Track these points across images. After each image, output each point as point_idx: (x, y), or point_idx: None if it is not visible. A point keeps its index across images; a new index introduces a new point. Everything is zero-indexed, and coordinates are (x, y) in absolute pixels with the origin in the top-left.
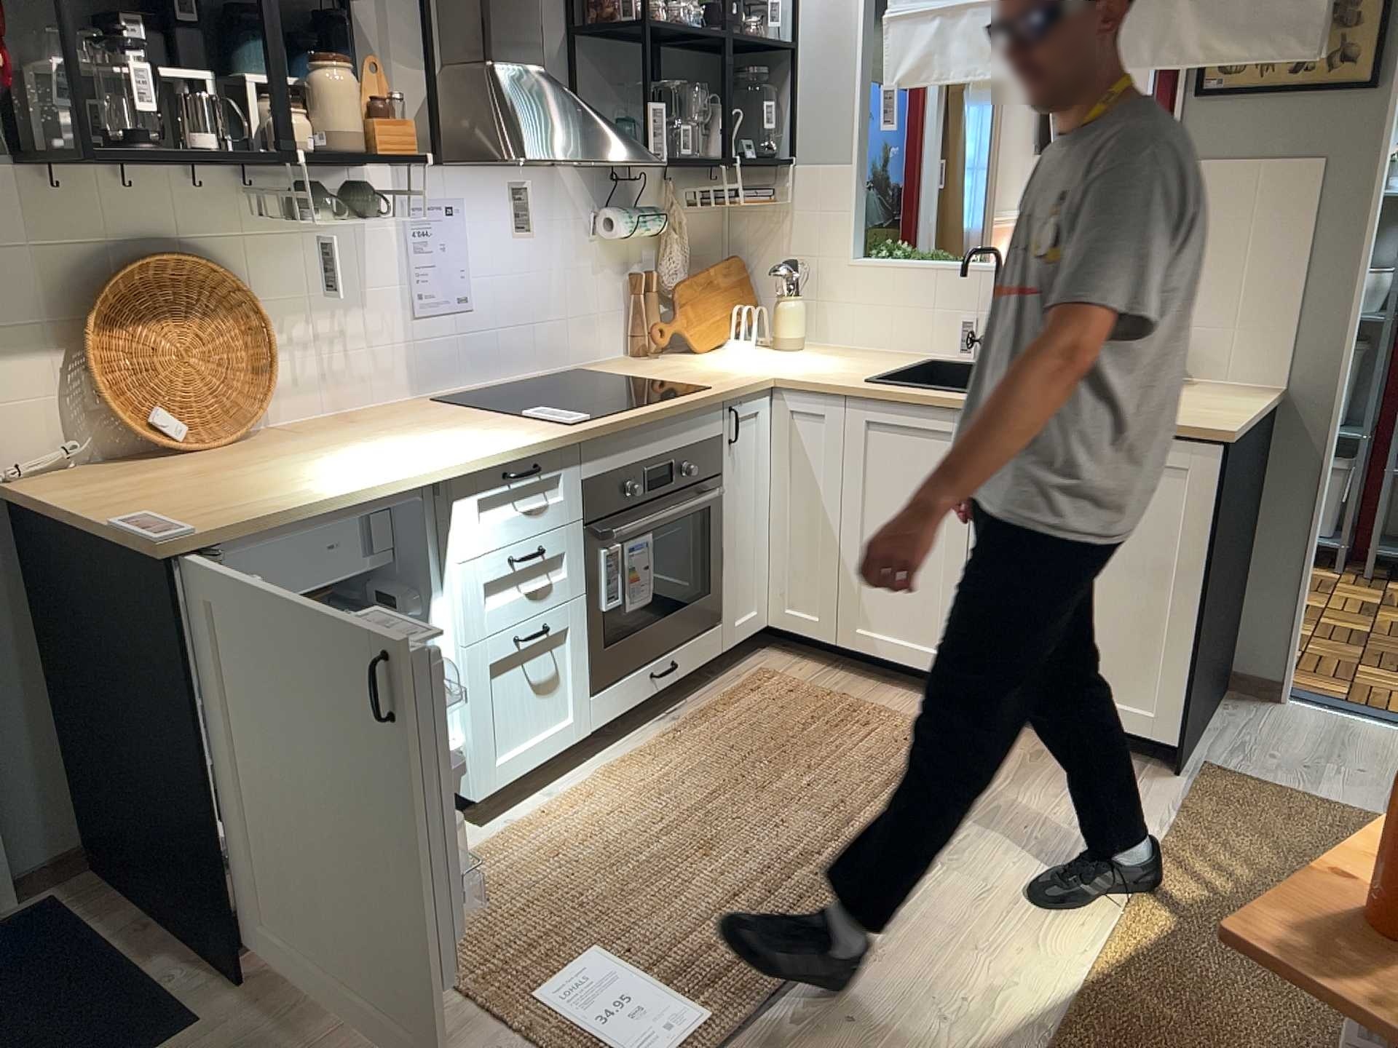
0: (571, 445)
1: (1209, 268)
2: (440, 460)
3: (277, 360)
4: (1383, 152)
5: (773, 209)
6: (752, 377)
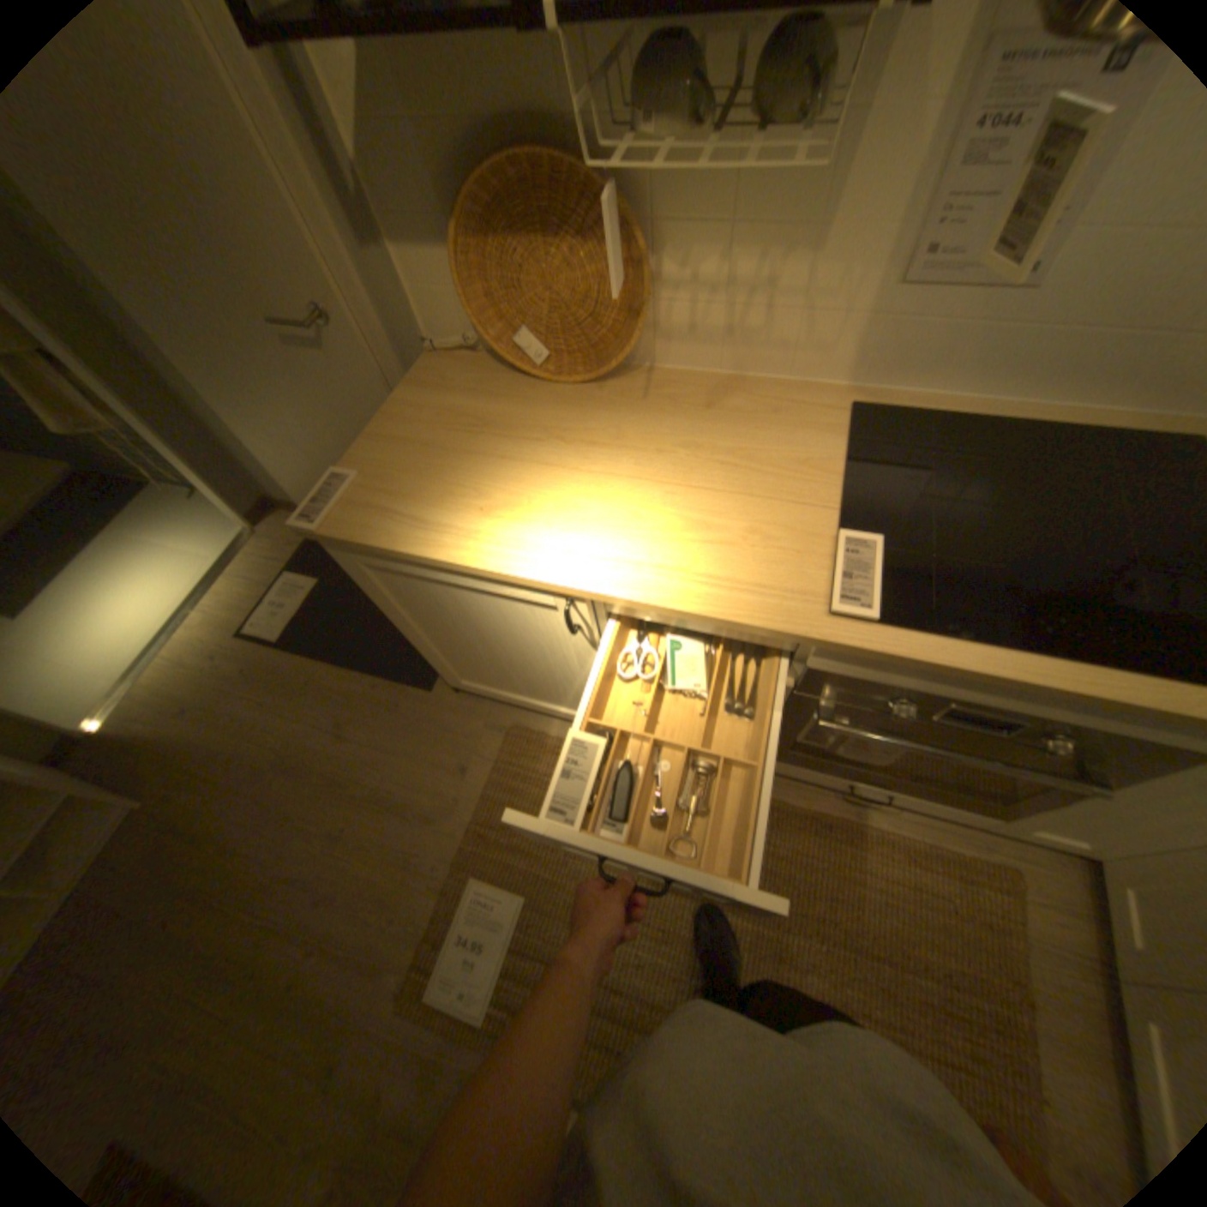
0: (798, 638)
1: None
2: (591, 566)
3: (644, 305)
4: None
5: None
6: None
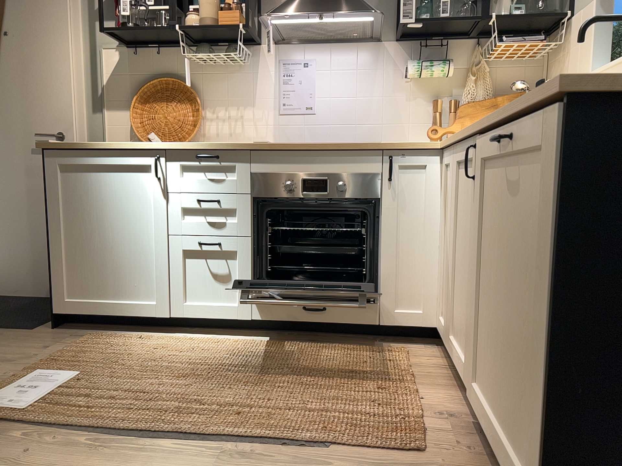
0: (242, 150)
1: None
2: (168, 143)
3: (198, 120)
4: None
5: (560, 55)
6: (427, 143)
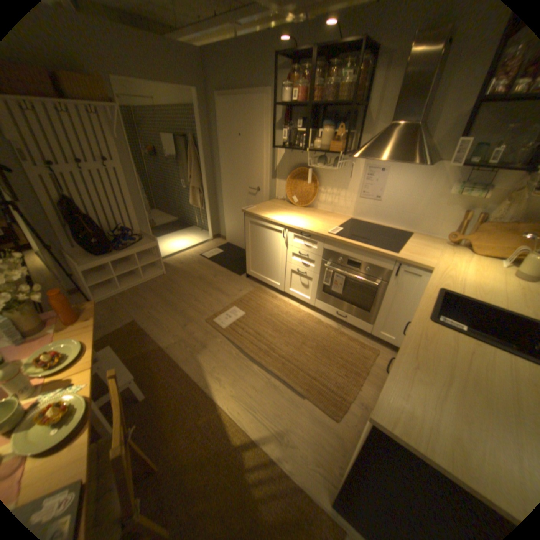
0: (321, 237)
1: None
2: (290, 222)
3: (316, 194)
4: None
5: None
6: (427, 262)
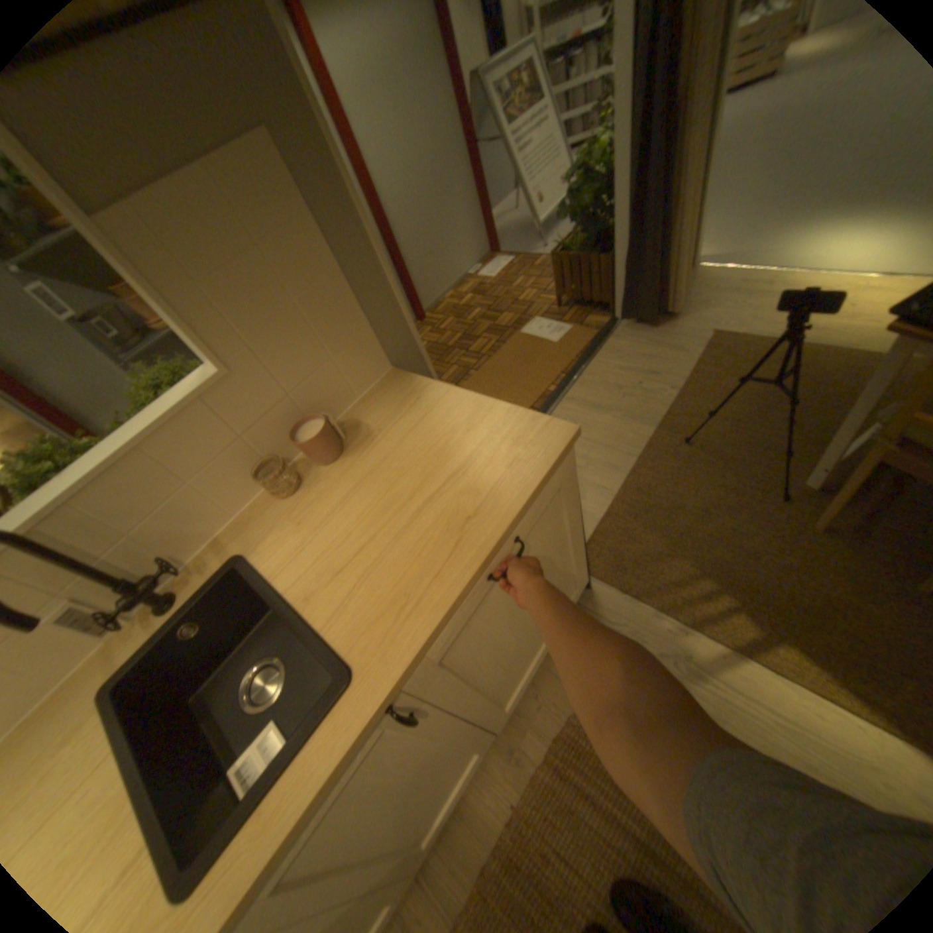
0: None
1: (264, 327)
2: None
3: None
4: (308, 97)
5: None
6: None
